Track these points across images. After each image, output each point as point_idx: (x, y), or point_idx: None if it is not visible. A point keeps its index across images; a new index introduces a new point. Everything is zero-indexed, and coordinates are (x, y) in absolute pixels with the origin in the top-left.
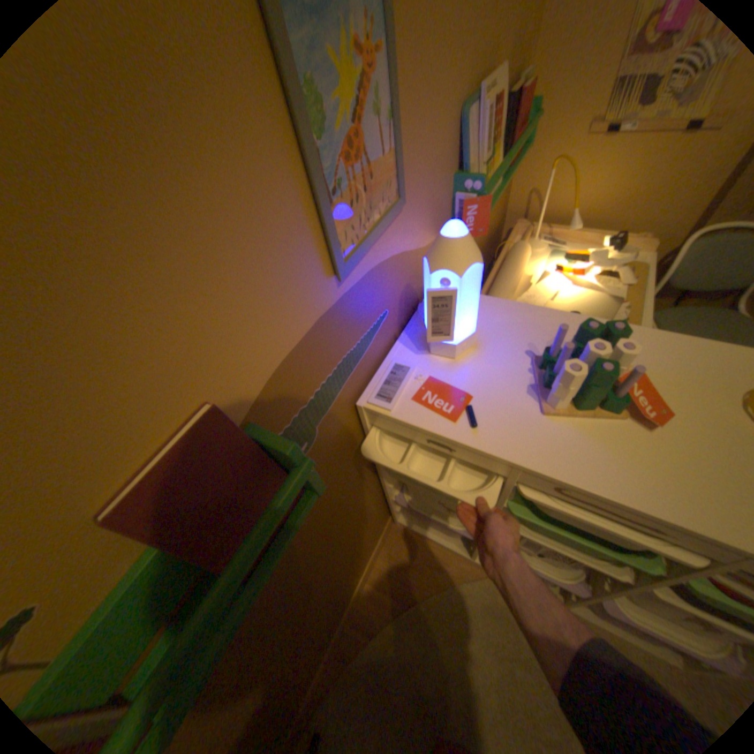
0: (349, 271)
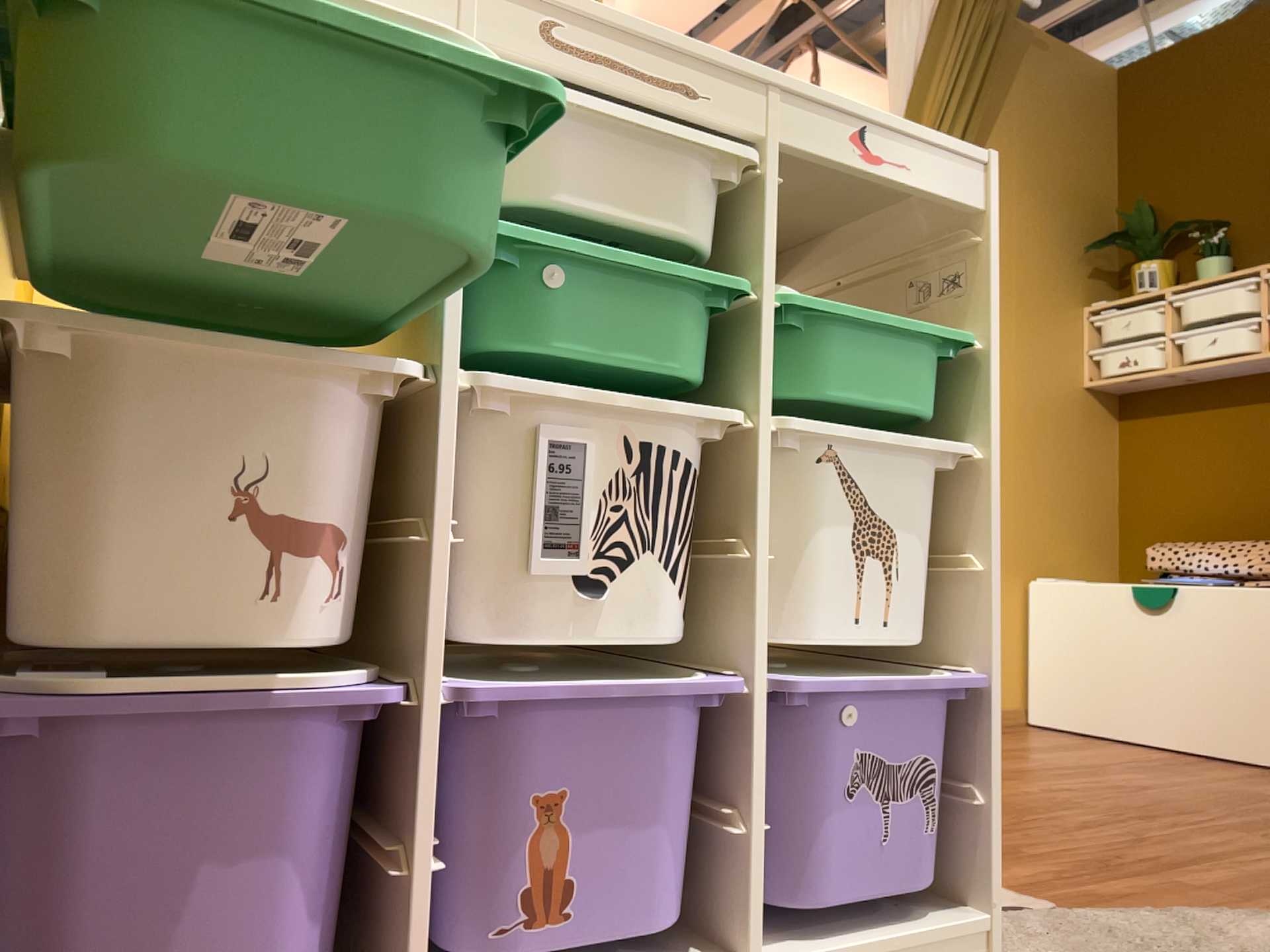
0: None
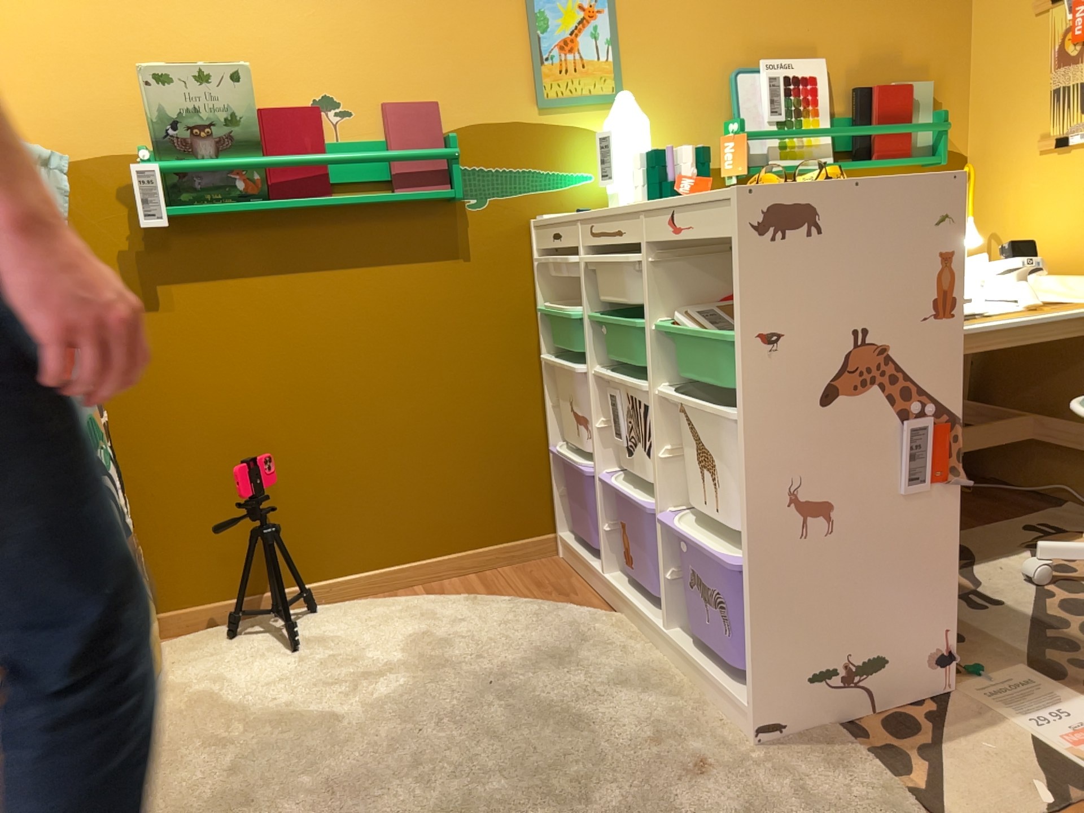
0: (549, 110)
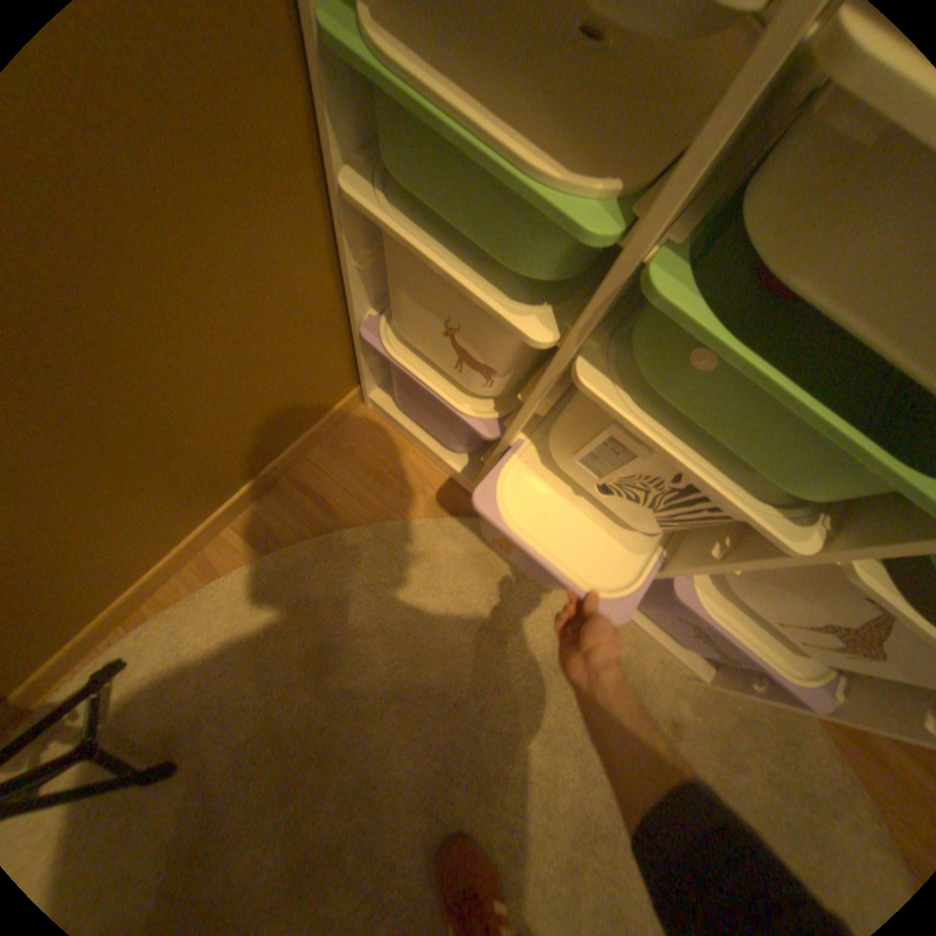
0: None
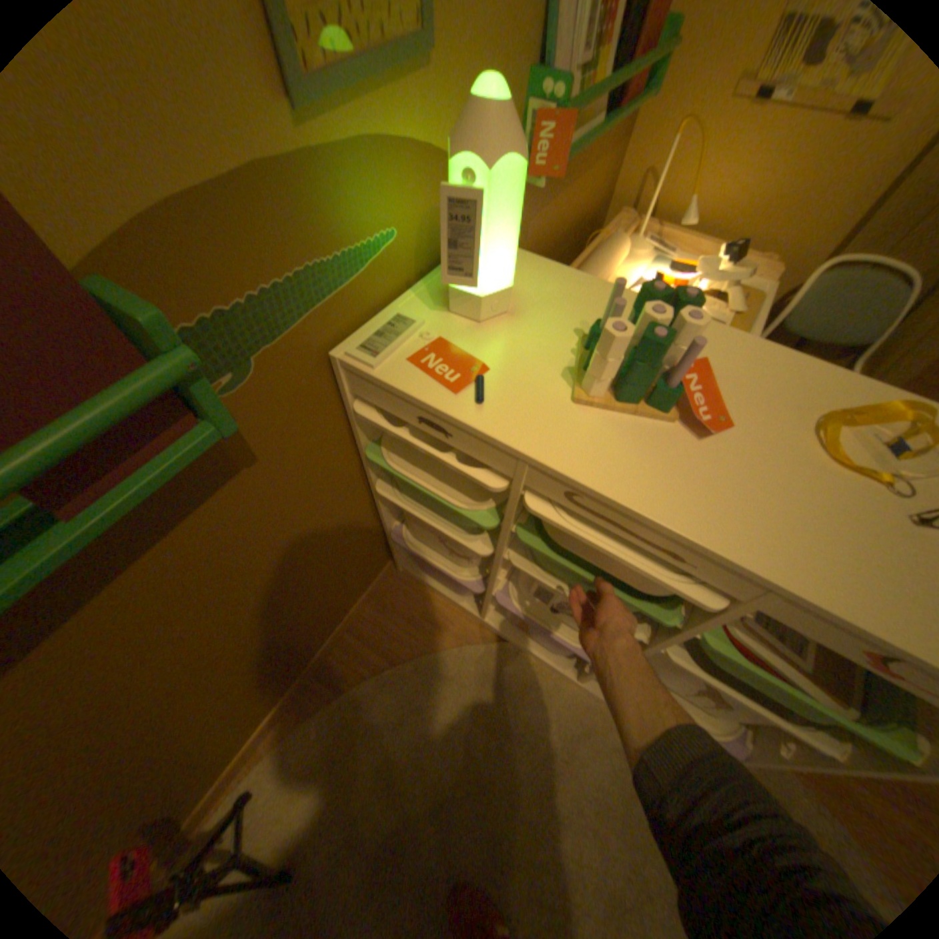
0: (318, 107)
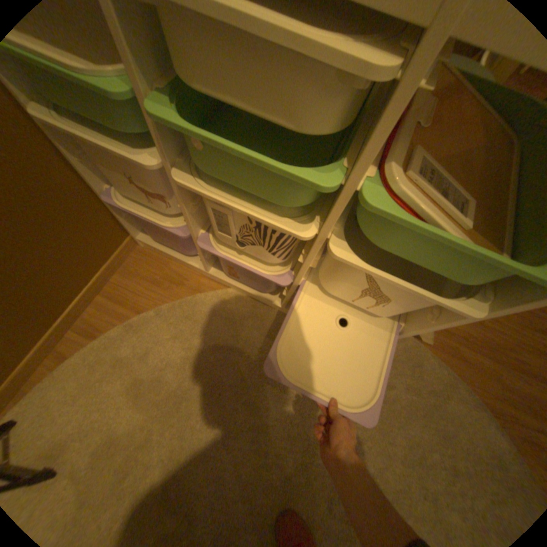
0: None
